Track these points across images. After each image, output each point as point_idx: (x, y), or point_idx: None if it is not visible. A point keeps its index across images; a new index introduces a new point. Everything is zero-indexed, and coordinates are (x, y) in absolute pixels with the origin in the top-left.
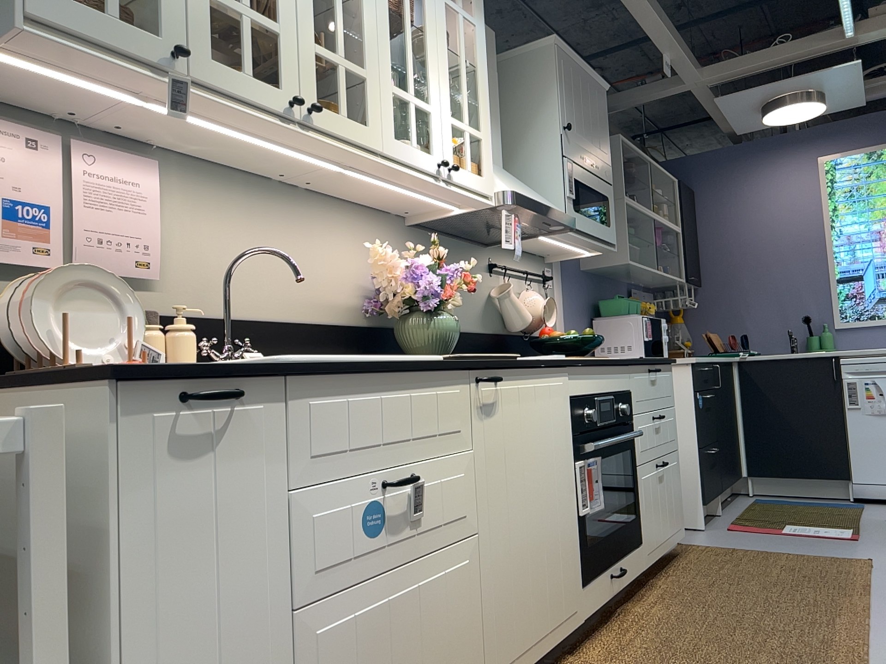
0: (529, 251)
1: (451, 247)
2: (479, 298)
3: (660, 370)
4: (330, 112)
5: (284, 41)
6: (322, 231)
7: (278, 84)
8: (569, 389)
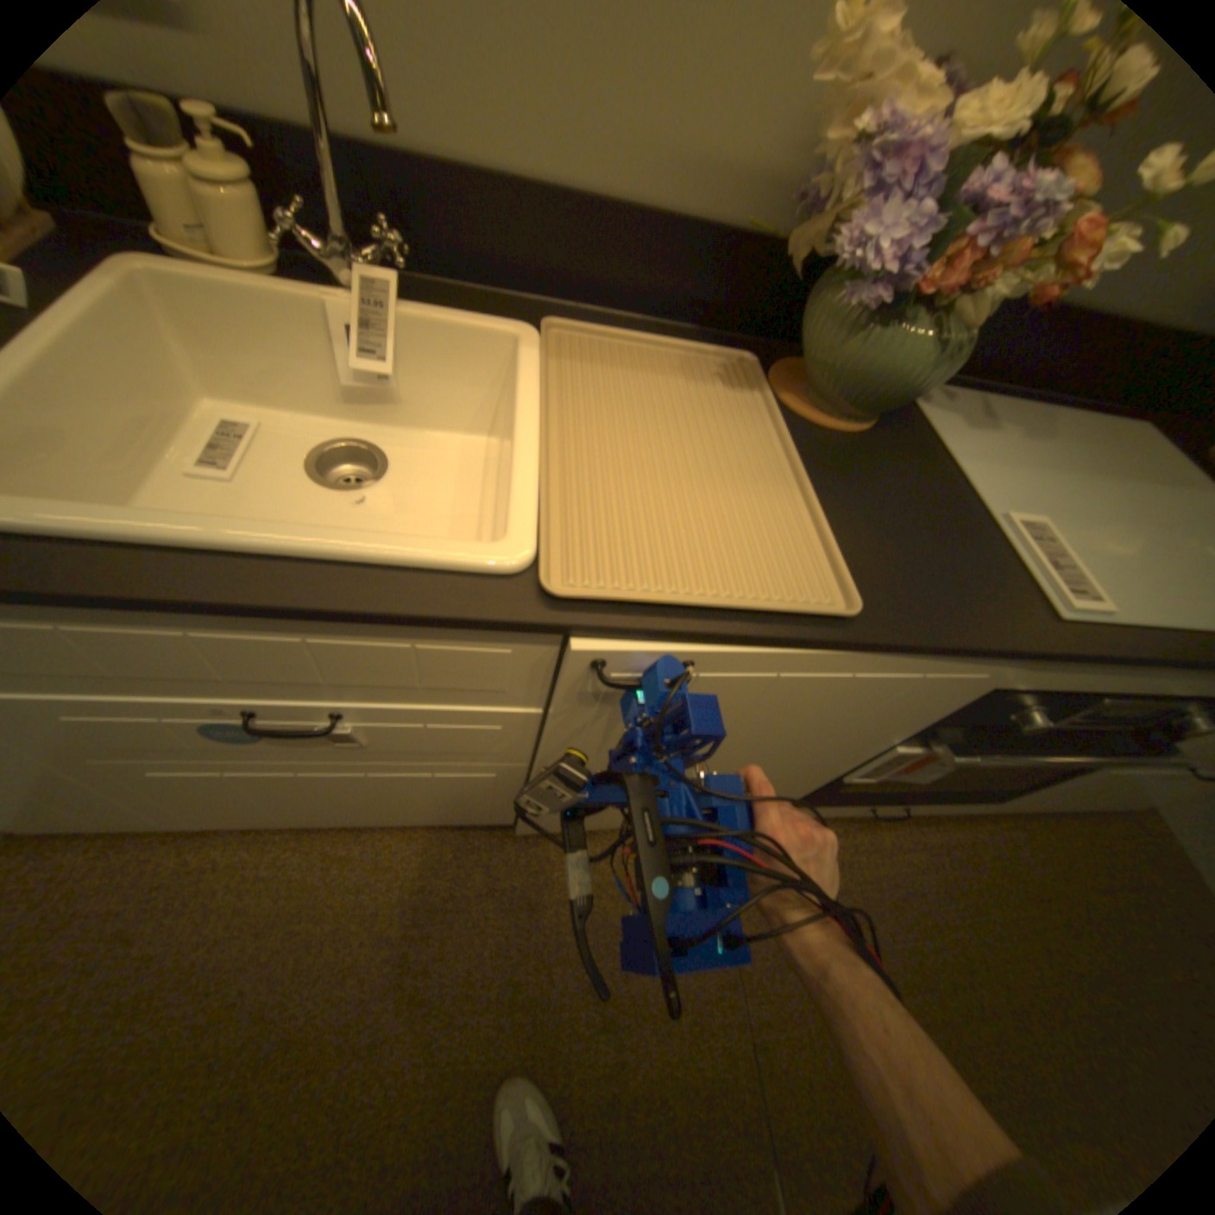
0: None
1: None
2: None
3: None
4: None
5: None
6: None
7: None
8: (1010, 679)
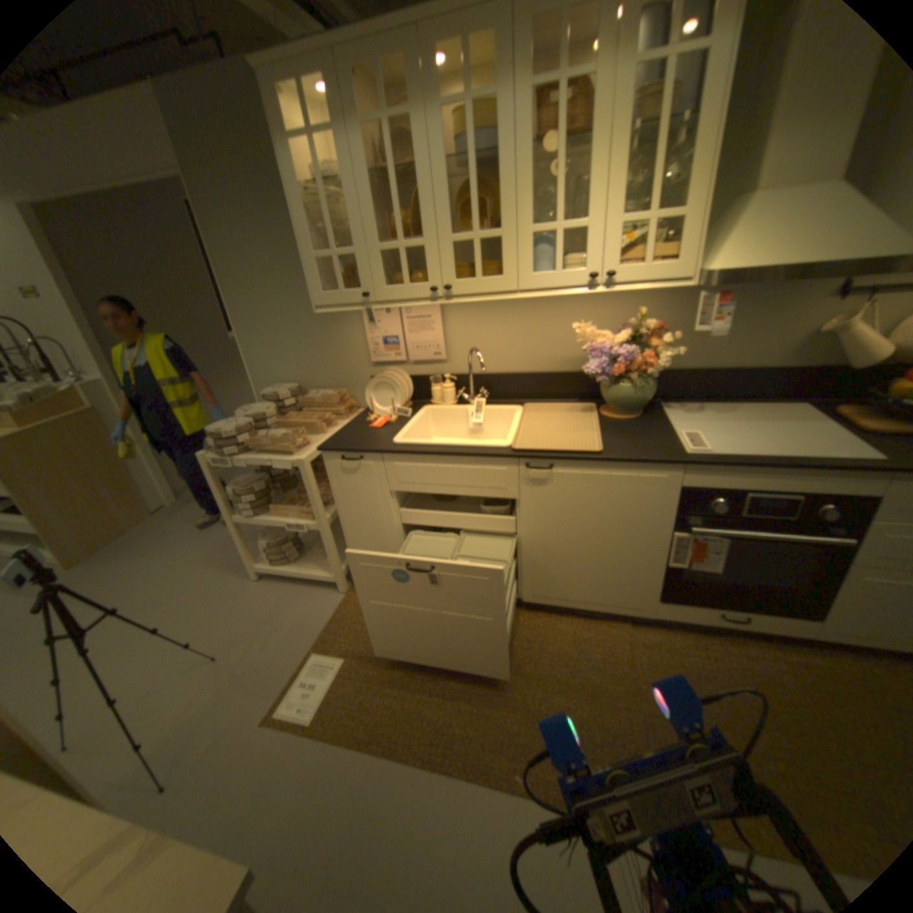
0: None
1: (748, 284)
2: (796, 331)
3: None
4: (467, 282)
5: (429, 250)
6: (562, 309)
7: (427, 281)
8: (684, 482)
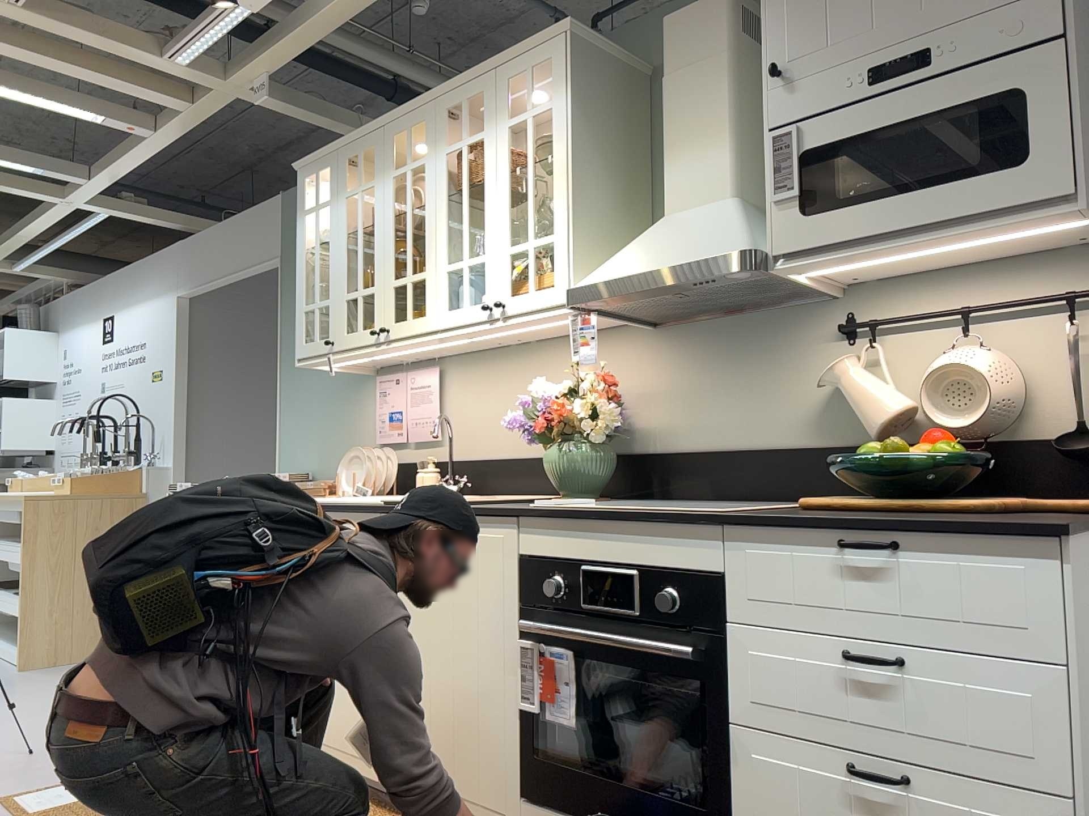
0: (996, 256)
1: (733, 330)
2: (804, 391)
3: (921, 544)
4: (399, 322)
5: (376, 294)
6: (549, 372)
7: (372, 325)
8: (519, 545)
